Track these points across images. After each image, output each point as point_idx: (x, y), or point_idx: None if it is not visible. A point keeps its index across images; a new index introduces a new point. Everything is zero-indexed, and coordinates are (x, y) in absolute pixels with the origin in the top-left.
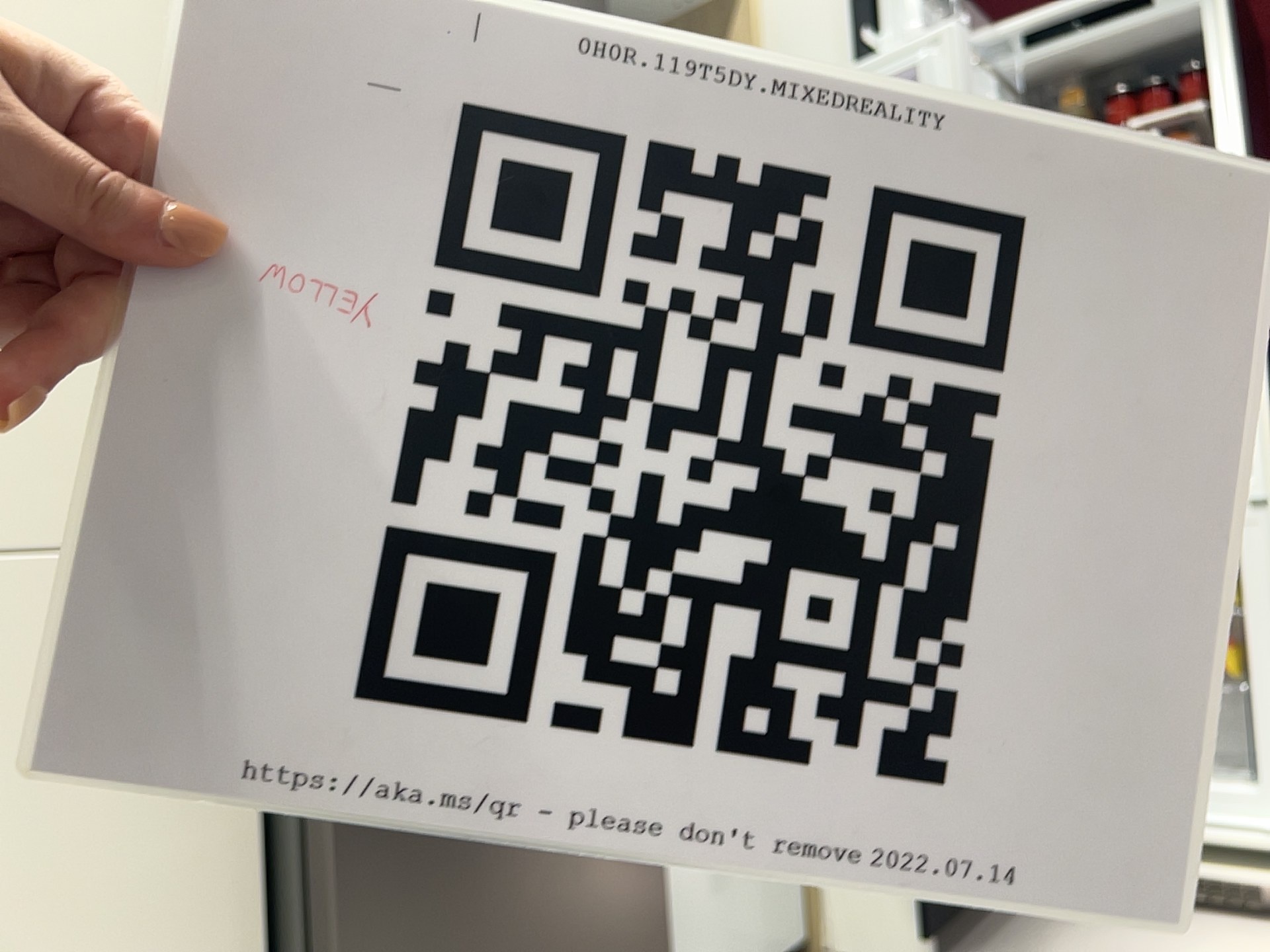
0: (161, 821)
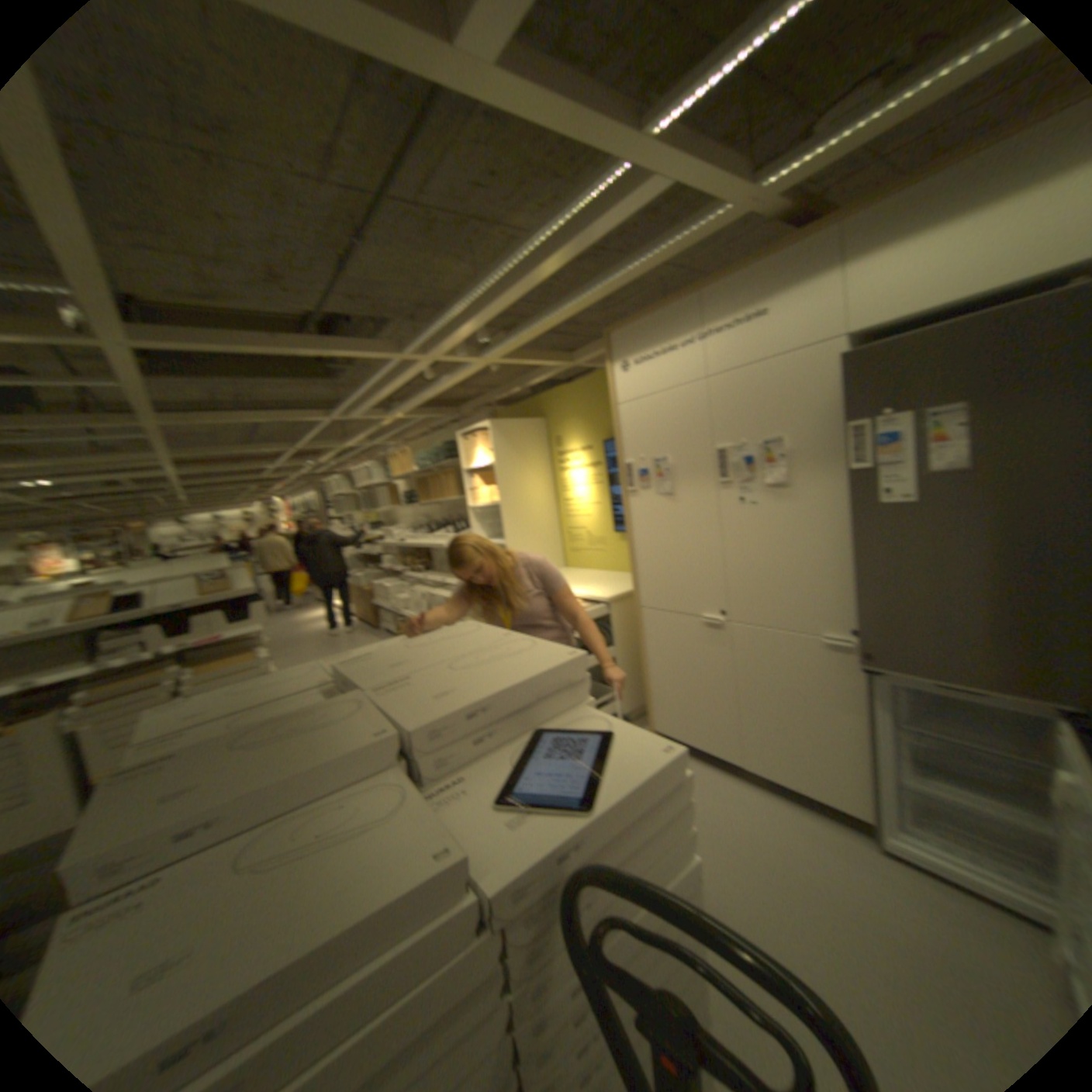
0: (842, 706)
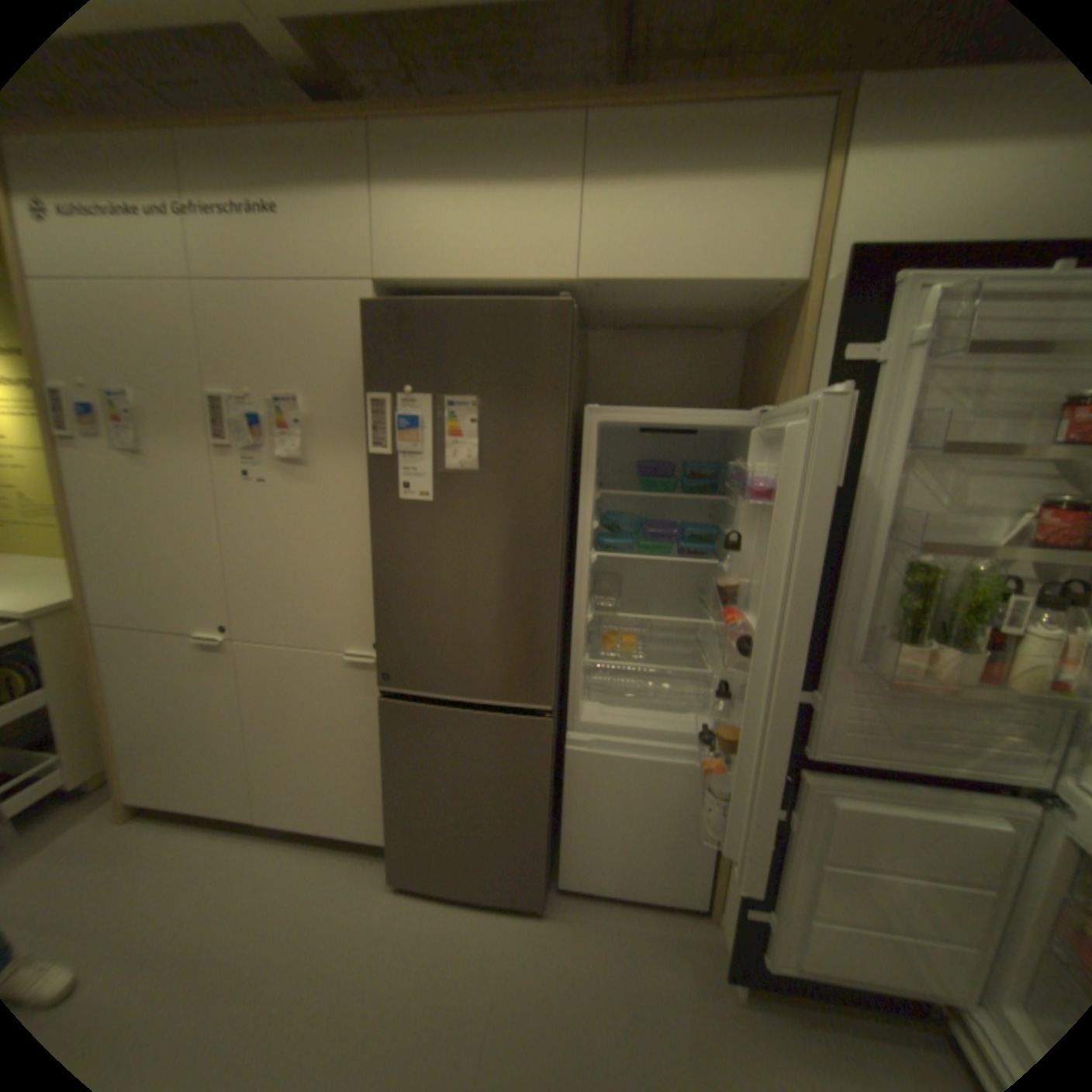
0: (360, 727)
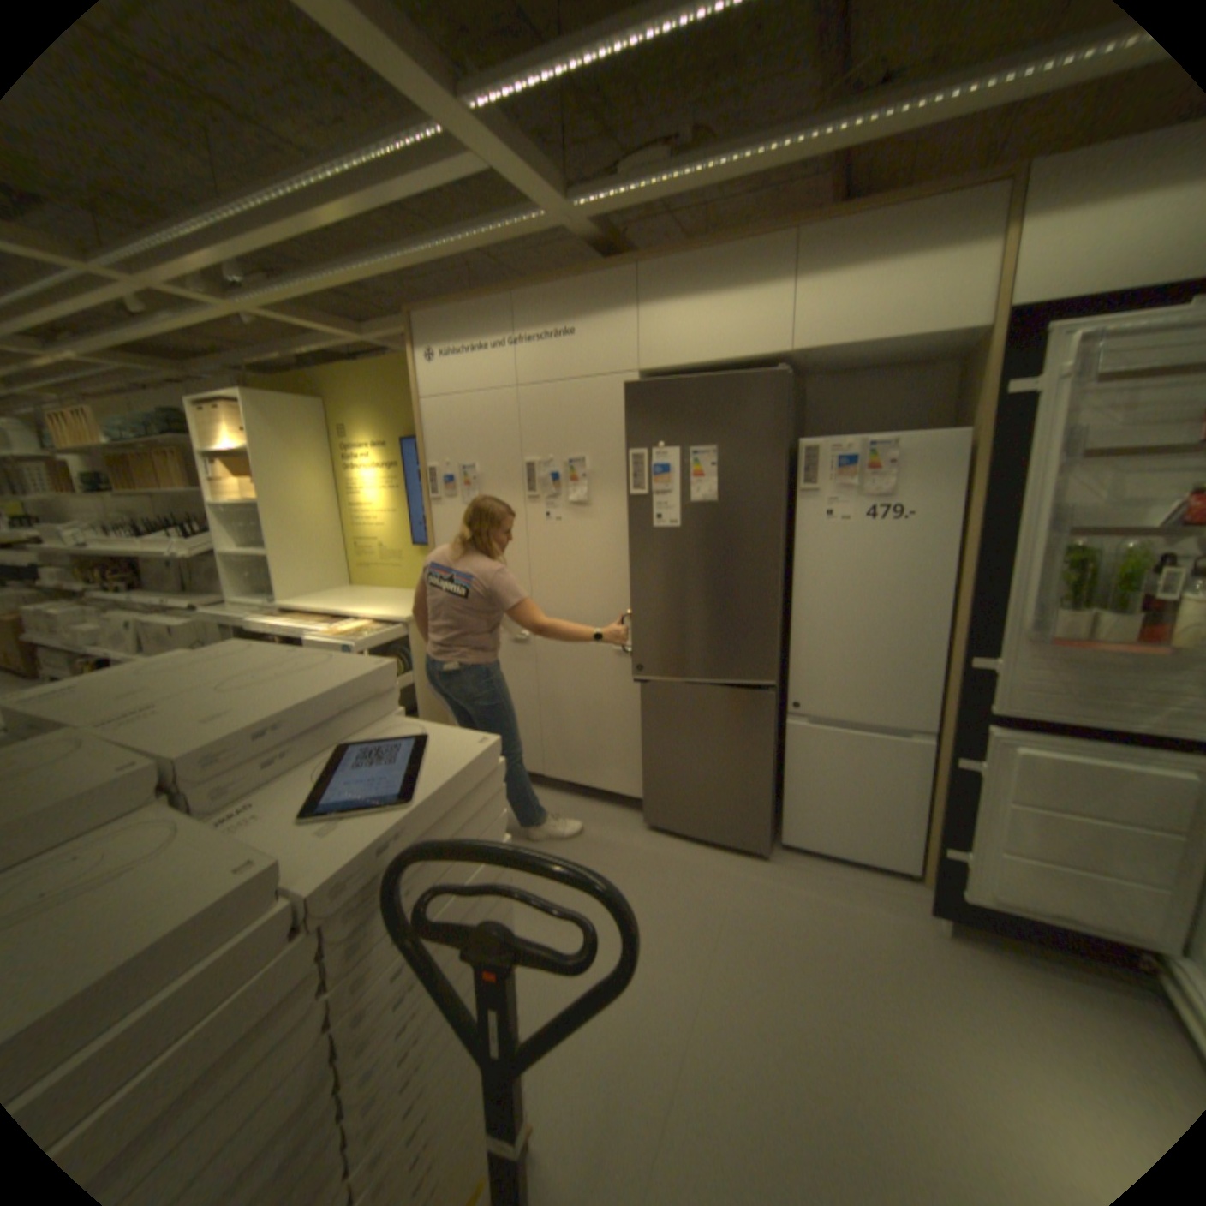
0: (625, 702)
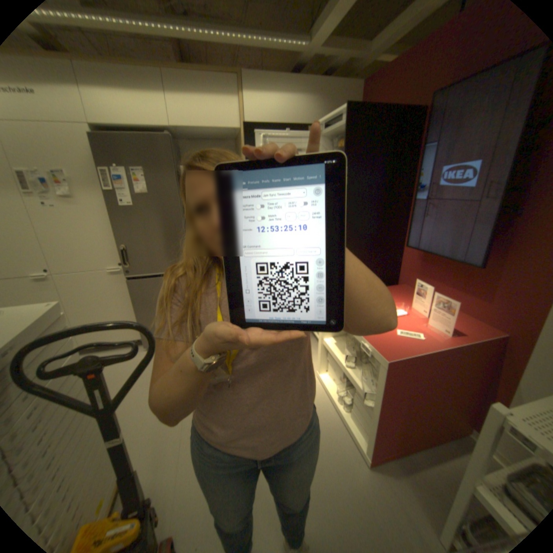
0: (120, 297)
